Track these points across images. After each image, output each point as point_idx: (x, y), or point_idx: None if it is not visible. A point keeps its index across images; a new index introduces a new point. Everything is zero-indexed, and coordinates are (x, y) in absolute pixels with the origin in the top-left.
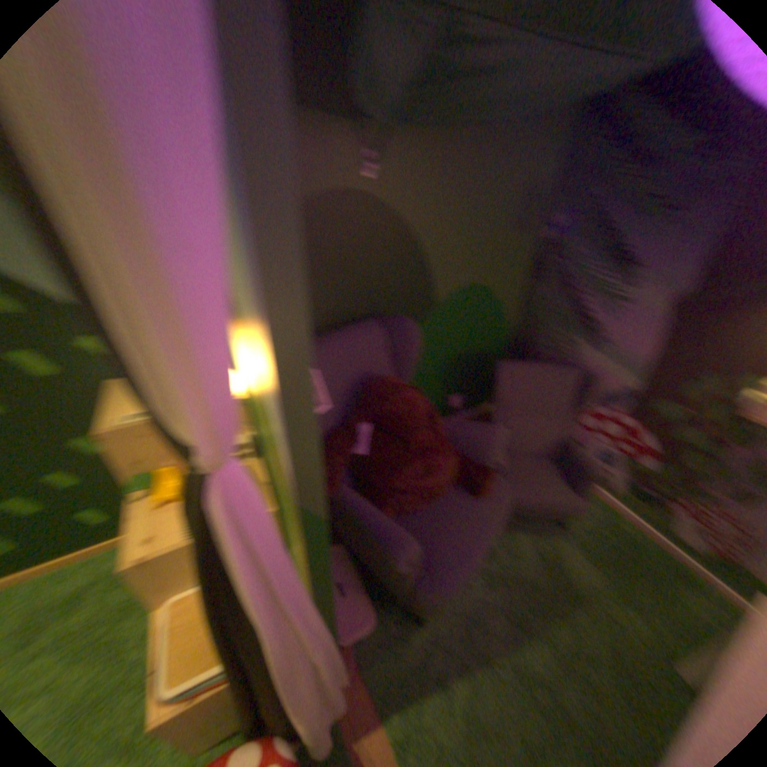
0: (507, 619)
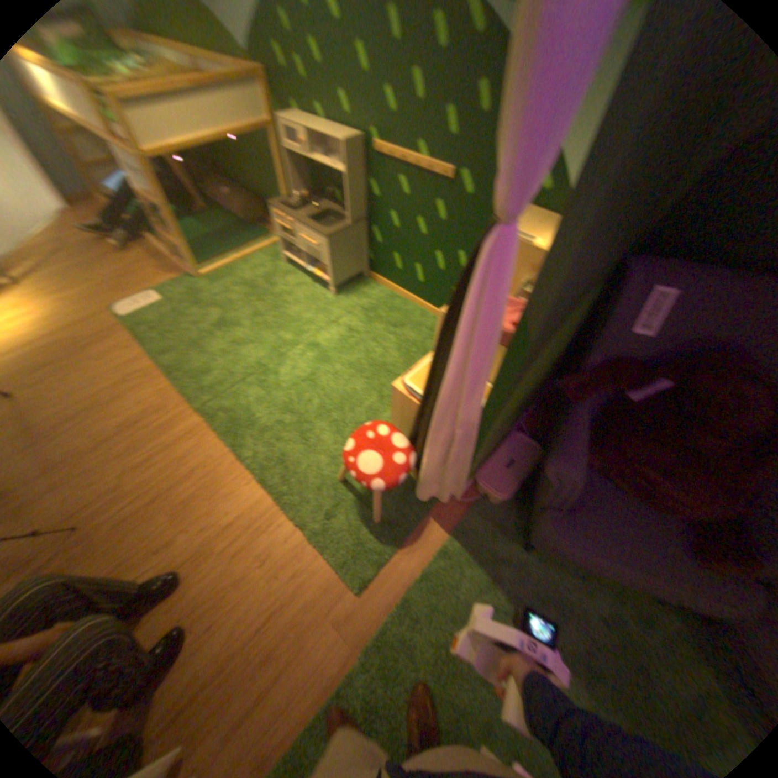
0: (586, 653)
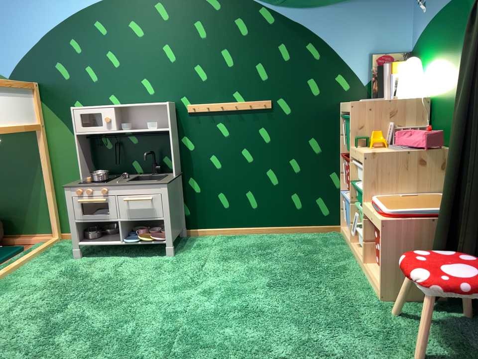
0: None
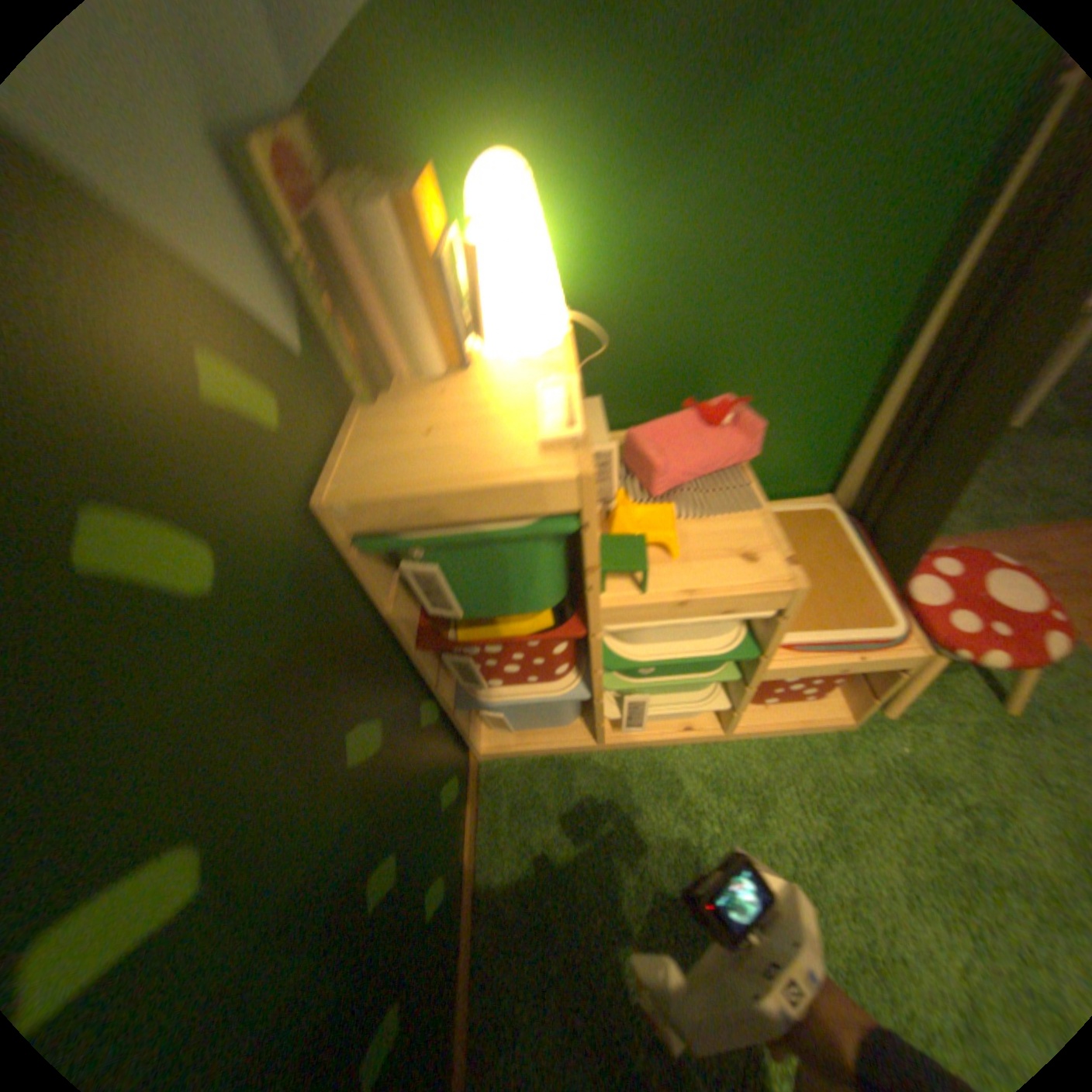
0: None
